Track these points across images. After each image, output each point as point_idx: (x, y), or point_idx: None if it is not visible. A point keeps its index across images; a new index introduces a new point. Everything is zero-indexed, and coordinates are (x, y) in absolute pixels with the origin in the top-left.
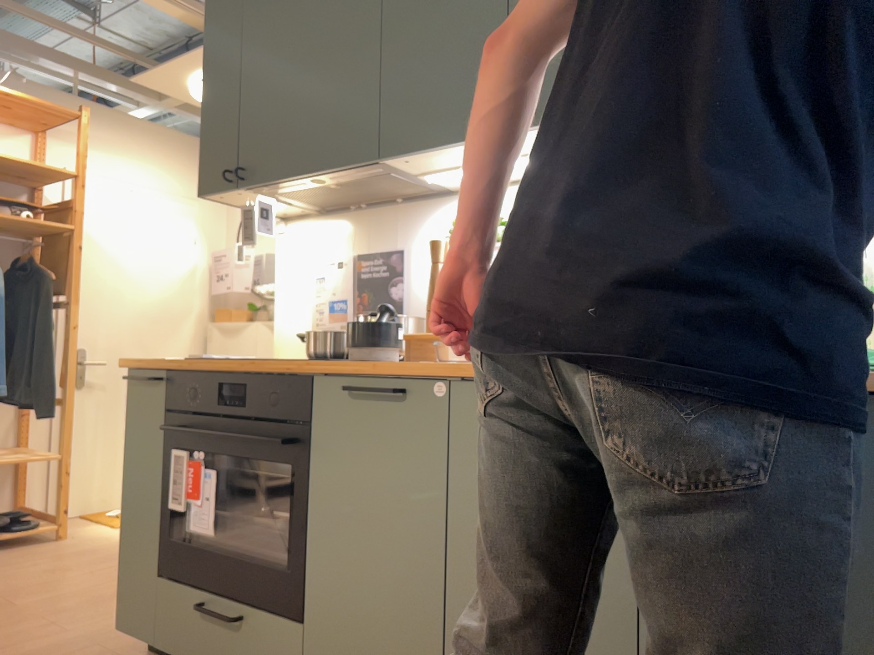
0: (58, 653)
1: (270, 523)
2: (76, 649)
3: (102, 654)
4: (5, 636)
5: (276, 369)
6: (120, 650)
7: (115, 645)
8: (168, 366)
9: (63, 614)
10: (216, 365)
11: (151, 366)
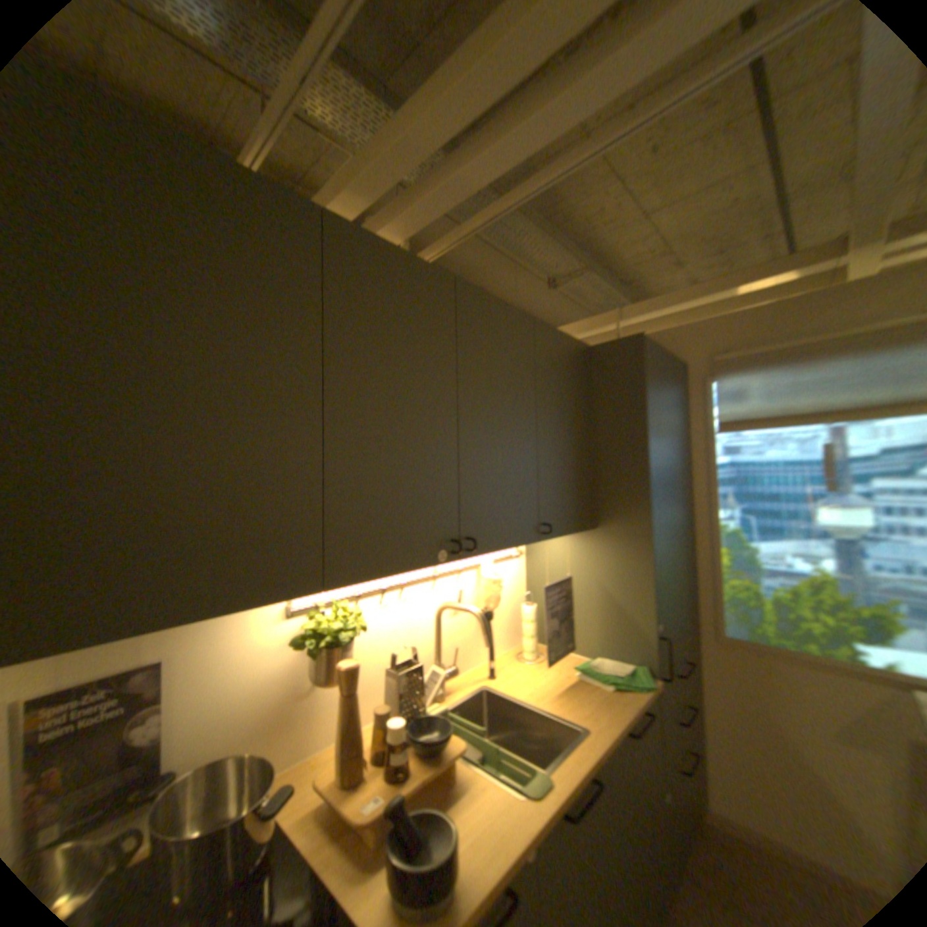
0: None
1: None
2: None
3: None
4: None
5: None
6: None
7: None
8: None
9: None
10: None
11: None
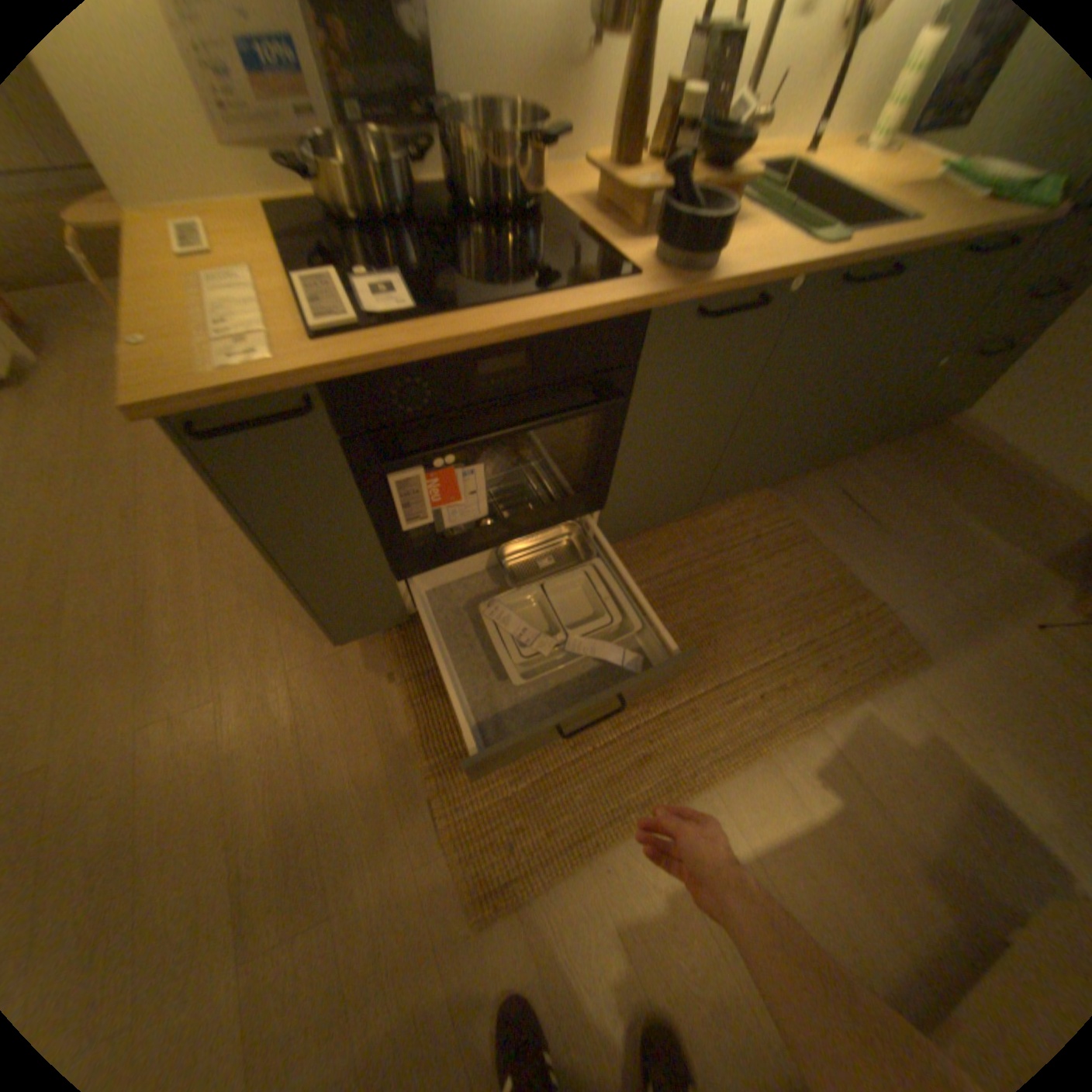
0: (273, 709)
1: (521, 464)
2: (275, 691)
3: (313, 666)
4: (163, 770)
5: (586, 310)
6: (314, 650)
7: (296, 654)
8: (313, 370)
9: (138, 701)
10: (447, 335)
11: (273, 387)
